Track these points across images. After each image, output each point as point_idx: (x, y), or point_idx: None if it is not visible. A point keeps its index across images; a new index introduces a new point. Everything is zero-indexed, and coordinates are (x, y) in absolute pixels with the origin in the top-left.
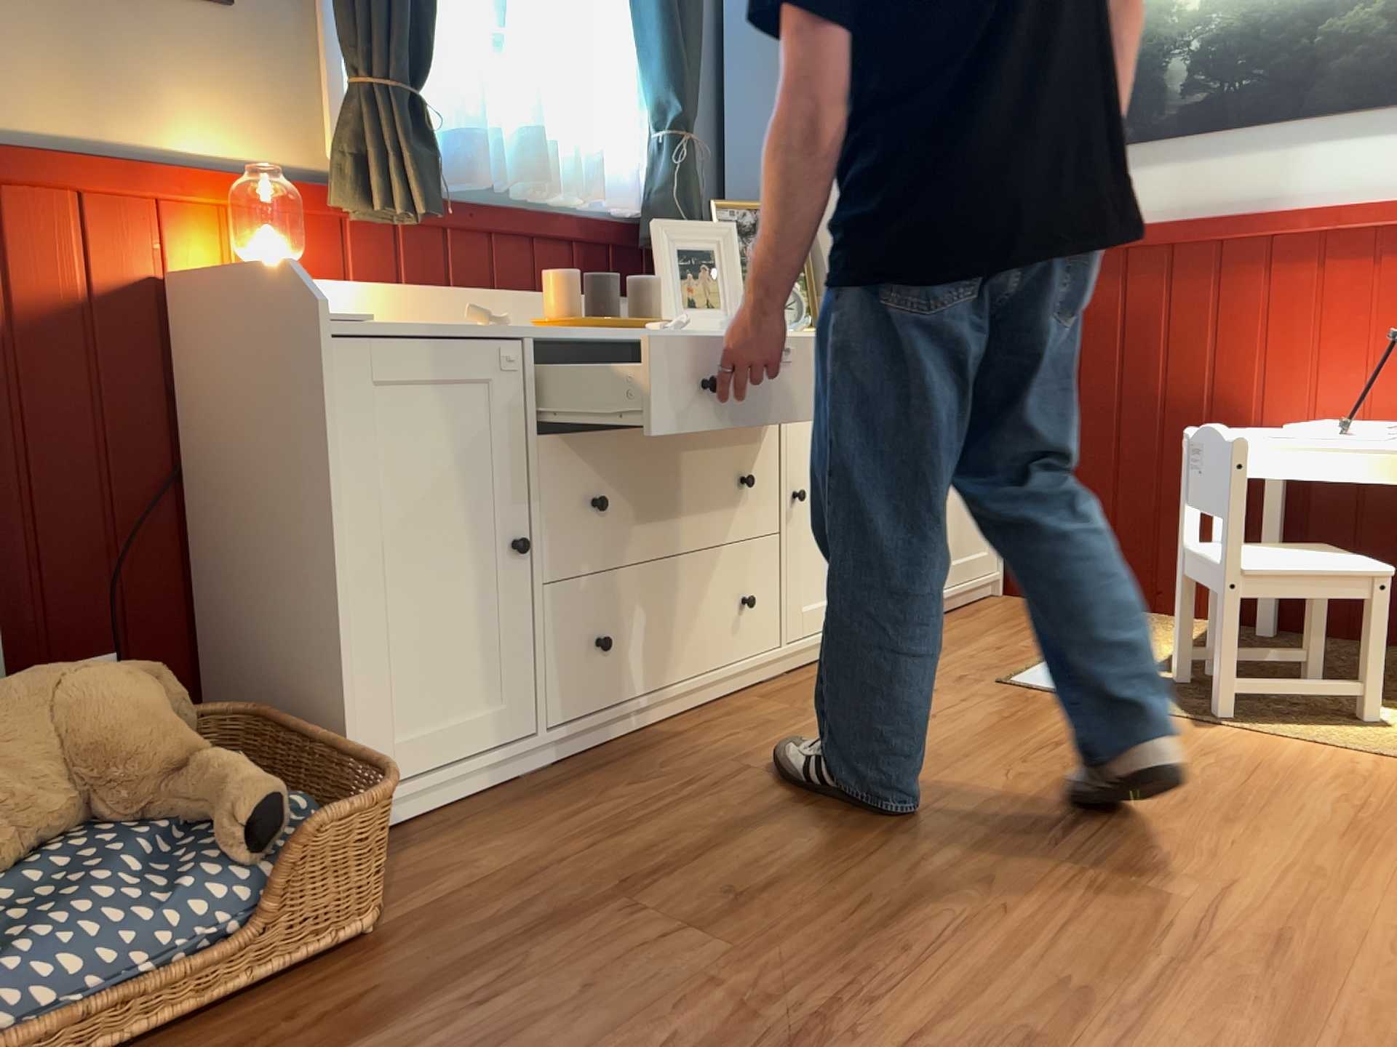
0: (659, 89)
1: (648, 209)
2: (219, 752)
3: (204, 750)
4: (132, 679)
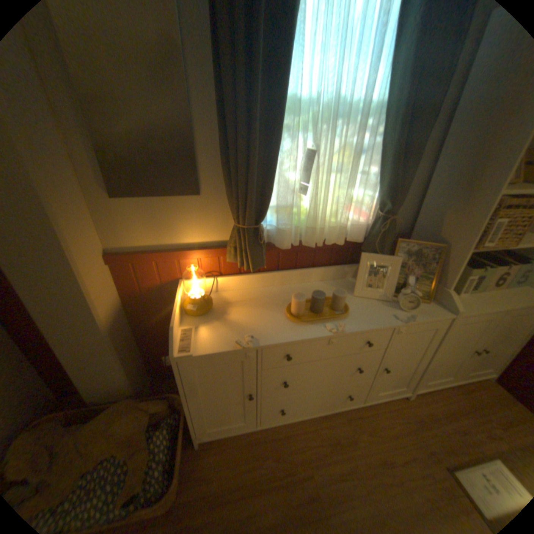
0: (384, 196)
1: (367, 240)
2: (141, 456)
3: (143, 446)
4: (132, 422)
